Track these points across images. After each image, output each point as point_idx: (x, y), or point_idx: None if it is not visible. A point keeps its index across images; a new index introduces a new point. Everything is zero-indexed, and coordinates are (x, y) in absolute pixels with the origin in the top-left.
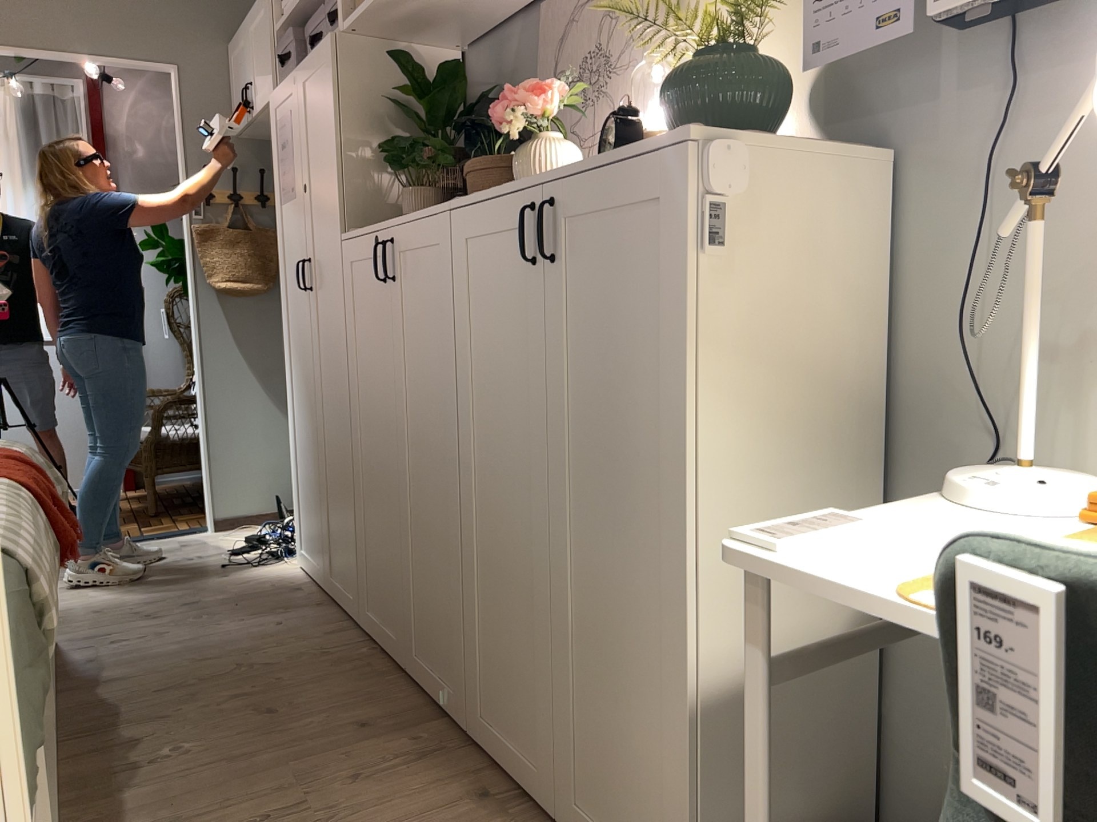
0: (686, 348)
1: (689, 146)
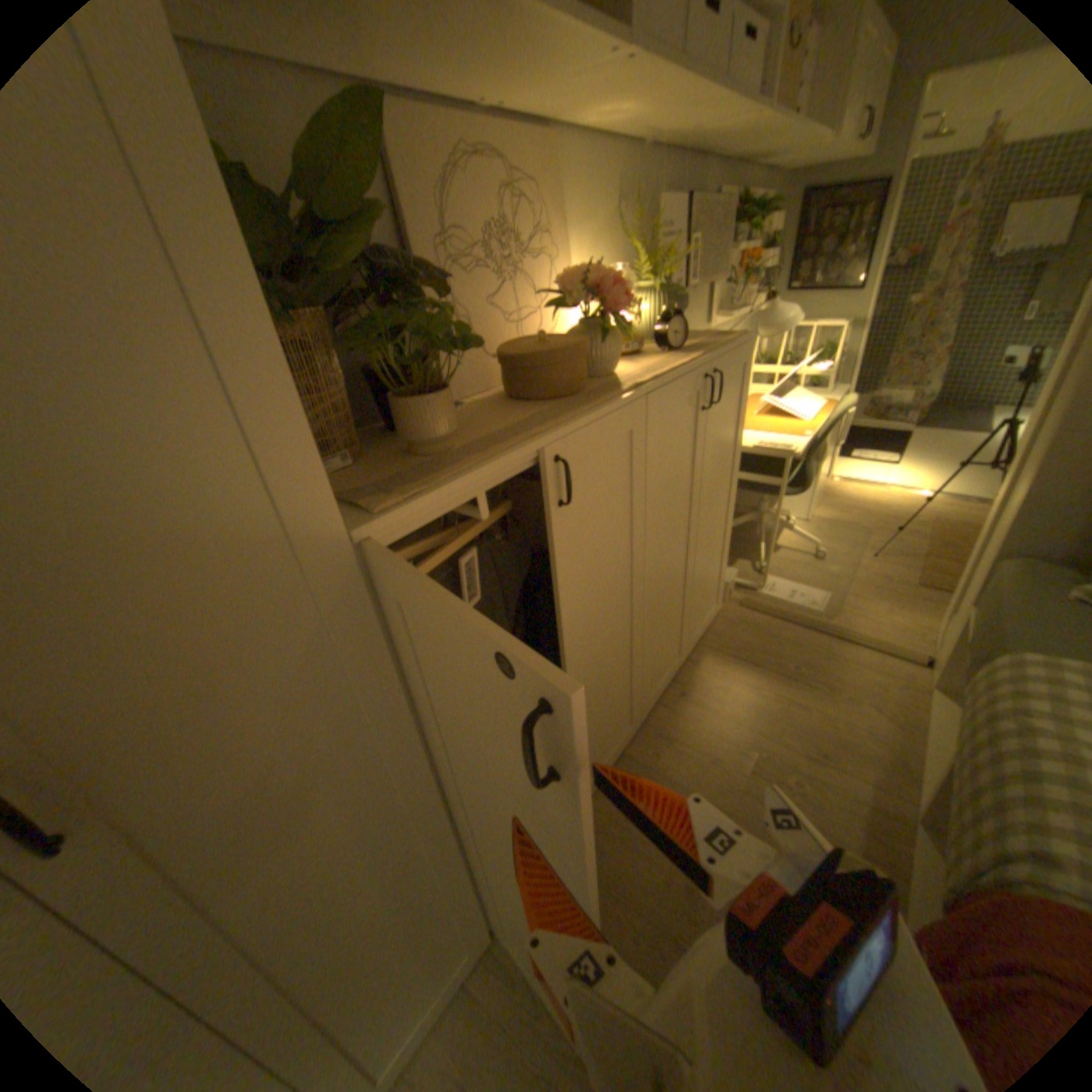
0: (744, 417)
1: (753, 339)
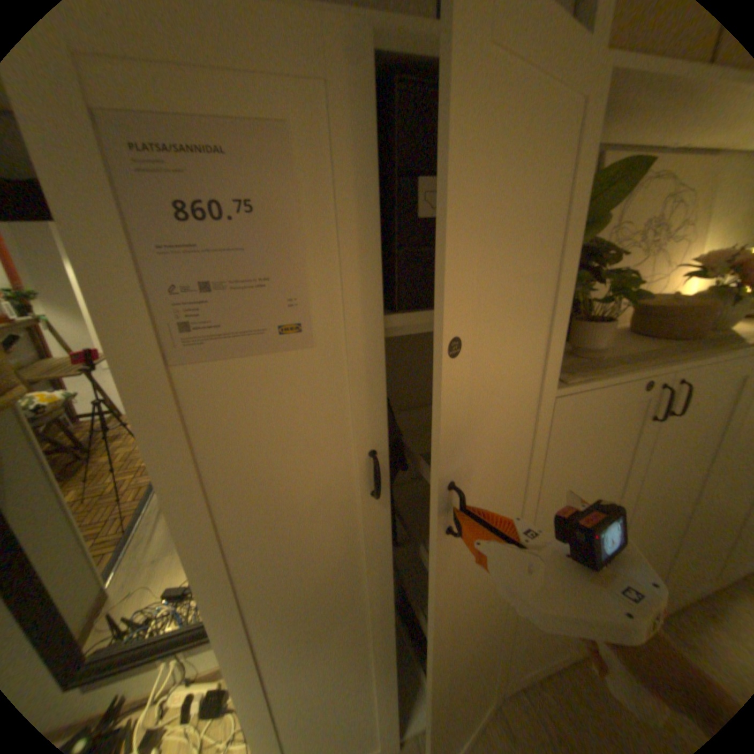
0: None
1: None
